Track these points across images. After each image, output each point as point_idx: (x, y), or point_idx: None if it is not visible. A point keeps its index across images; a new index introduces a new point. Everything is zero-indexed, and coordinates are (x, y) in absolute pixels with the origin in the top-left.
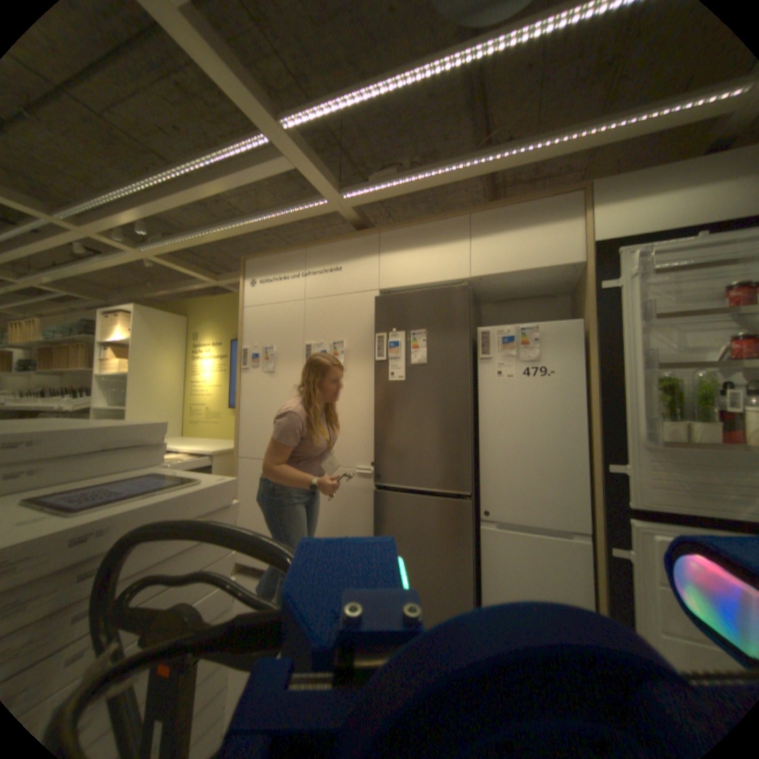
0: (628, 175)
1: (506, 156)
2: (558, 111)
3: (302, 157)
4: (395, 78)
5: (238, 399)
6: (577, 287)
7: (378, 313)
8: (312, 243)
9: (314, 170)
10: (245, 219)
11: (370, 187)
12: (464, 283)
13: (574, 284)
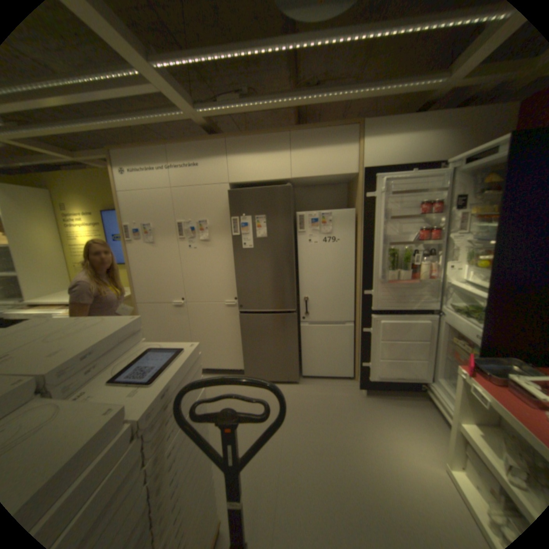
0: (385, 119)
1: (316, 98)
2: (348, 62)
3: (169, 85)
4: (248, 47)
5: (129, 263)
6: (353, 183)
7: (232, 202)
8: (172, 141)
9: (178, 94)
10: (110, 118)
11: (220, 106)
12: (289, 184)
13: (351, 180)
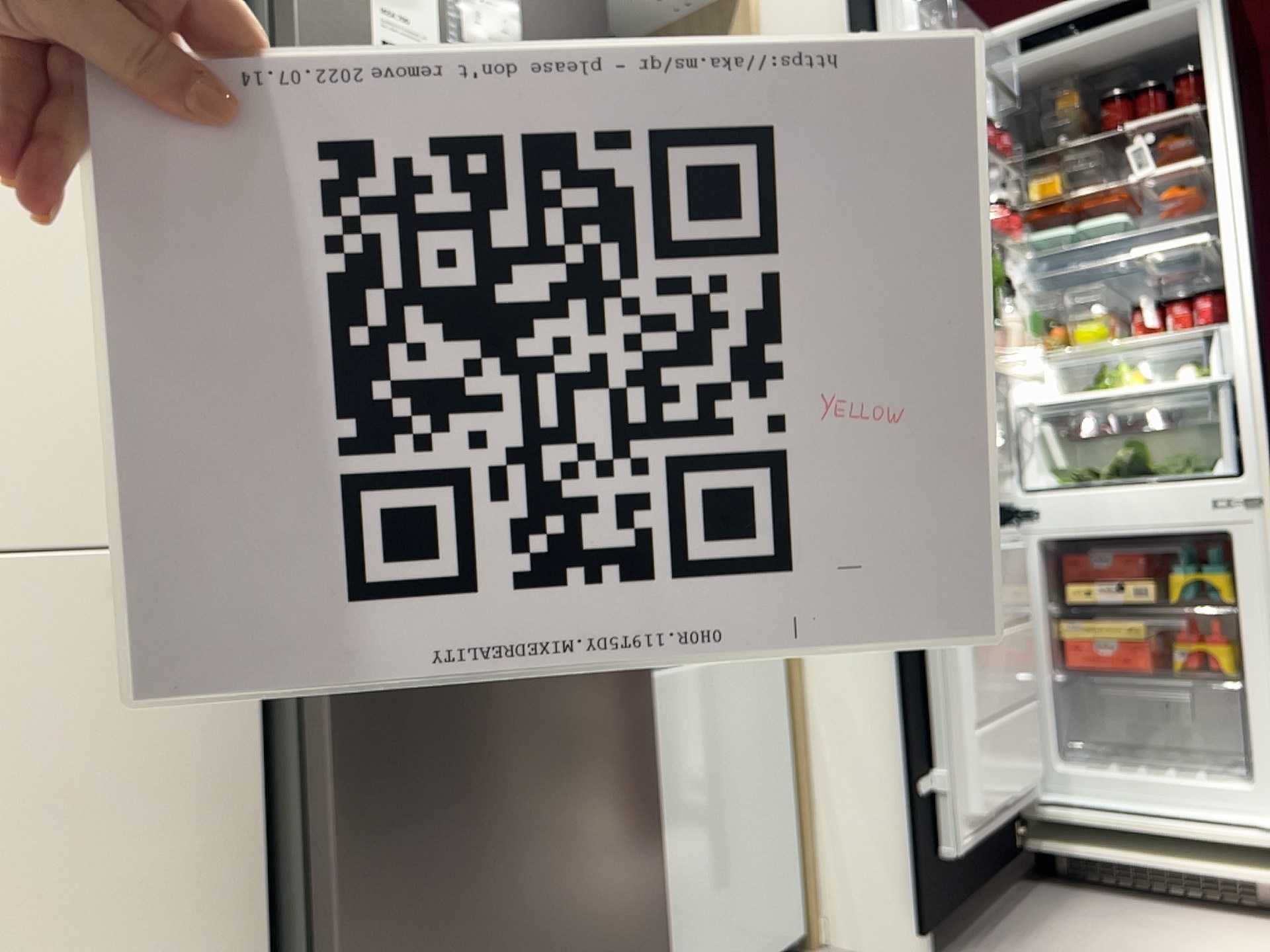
0: None
1: None
2: None
3: None
4: None
5: None
6: None
7: None
8: None
9: None
10: None
11: None
12: None
13: None
